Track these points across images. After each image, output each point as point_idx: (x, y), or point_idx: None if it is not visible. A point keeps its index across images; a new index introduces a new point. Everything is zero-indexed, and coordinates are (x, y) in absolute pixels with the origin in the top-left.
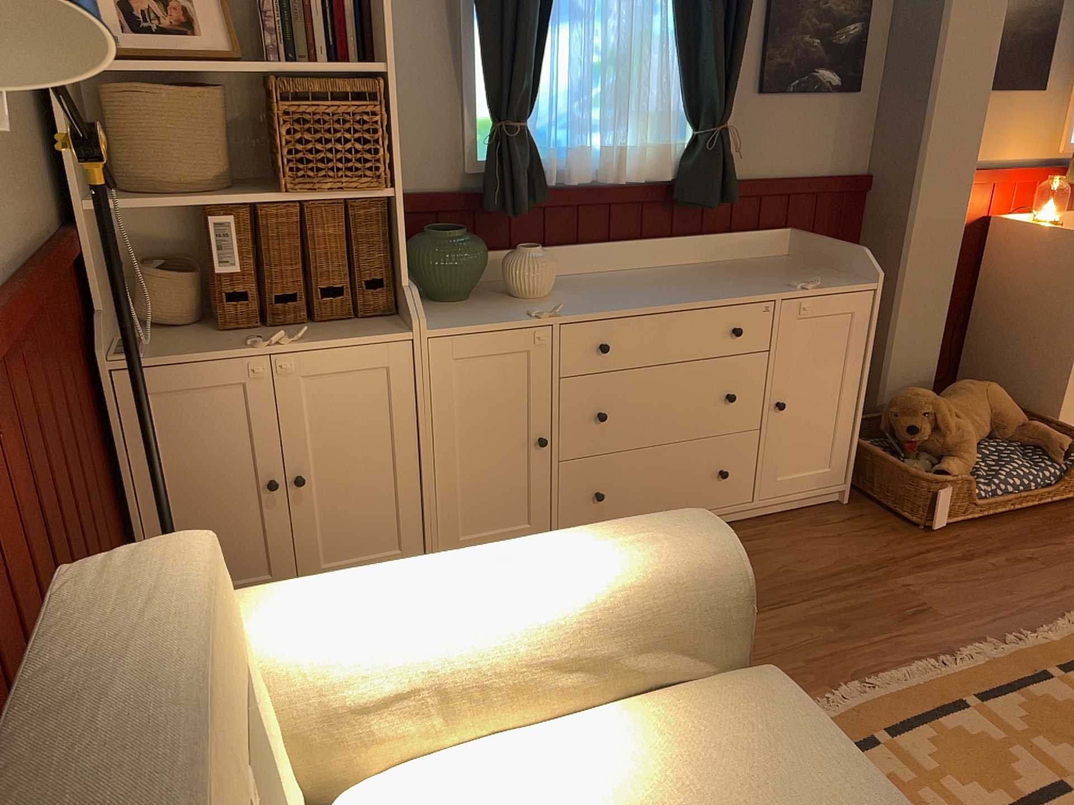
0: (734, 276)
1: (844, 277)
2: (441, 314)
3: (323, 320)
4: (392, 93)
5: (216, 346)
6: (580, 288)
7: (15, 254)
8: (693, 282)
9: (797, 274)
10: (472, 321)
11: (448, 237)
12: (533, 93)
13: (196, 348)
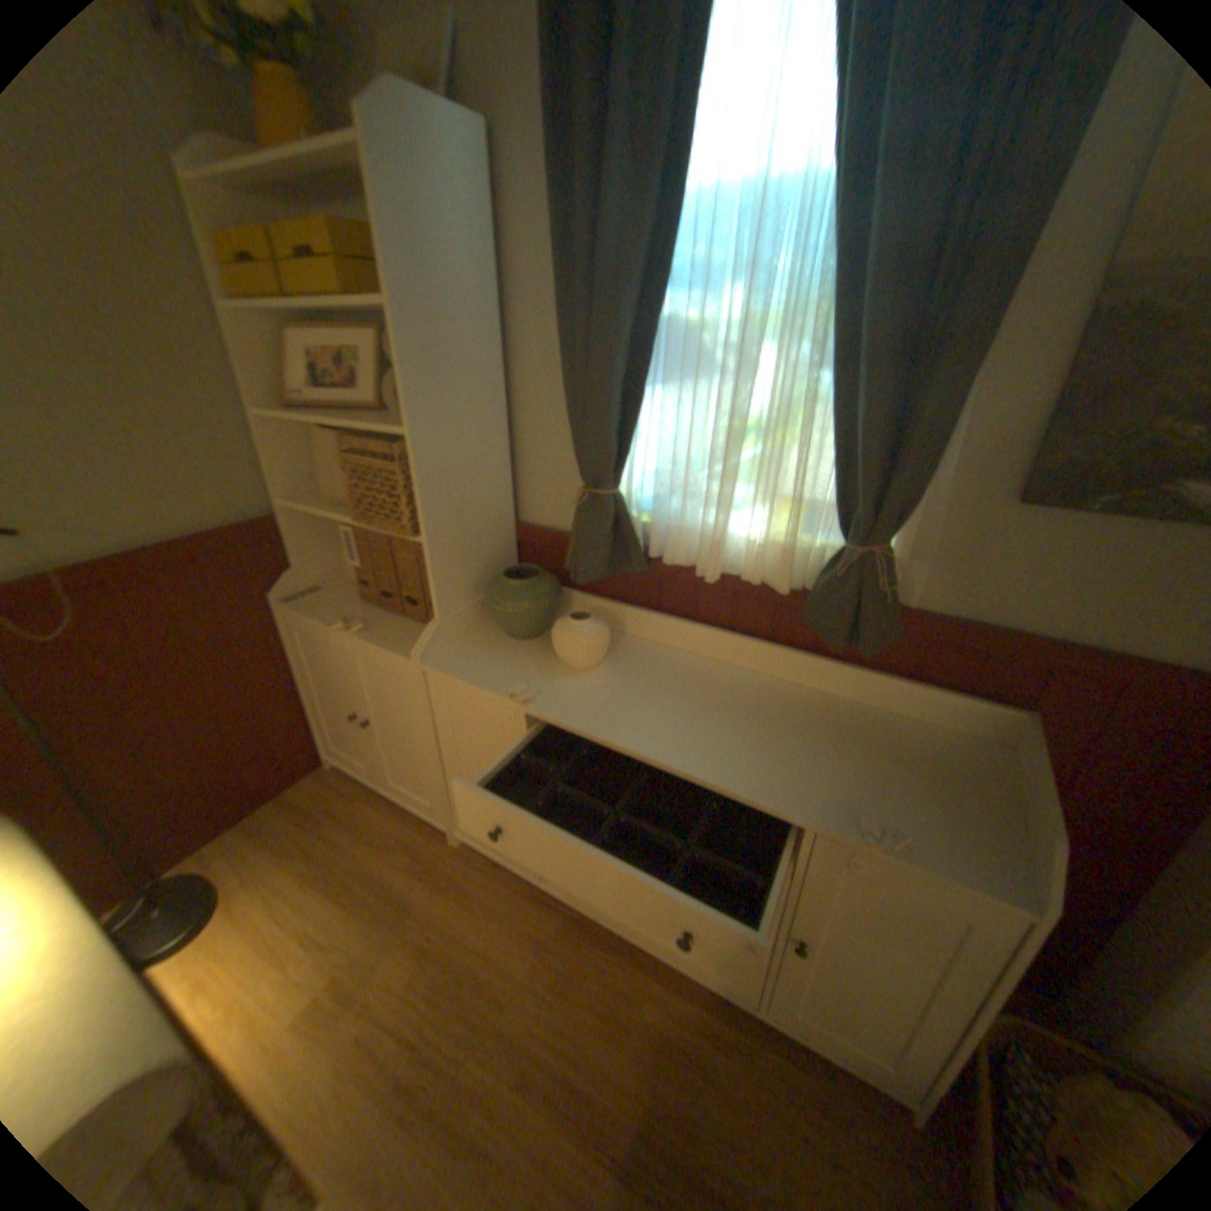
0: (835, 748)
1: (1007, 859)
2: (479, 649)
3: (411, 618)
4: (413, 454)
5: (331, 613)
6: (637, 674)
7: (118, 544)
8: (766, 727)
9: (941, 798)
10: (469, 672)
11: (508, 583)
12: (622, 458)
13: (324, 610)
